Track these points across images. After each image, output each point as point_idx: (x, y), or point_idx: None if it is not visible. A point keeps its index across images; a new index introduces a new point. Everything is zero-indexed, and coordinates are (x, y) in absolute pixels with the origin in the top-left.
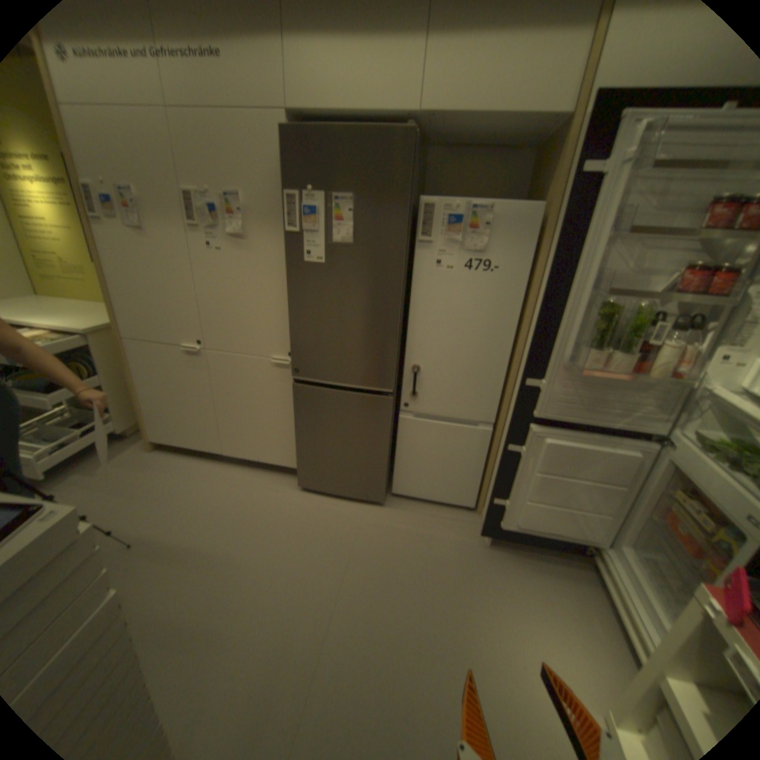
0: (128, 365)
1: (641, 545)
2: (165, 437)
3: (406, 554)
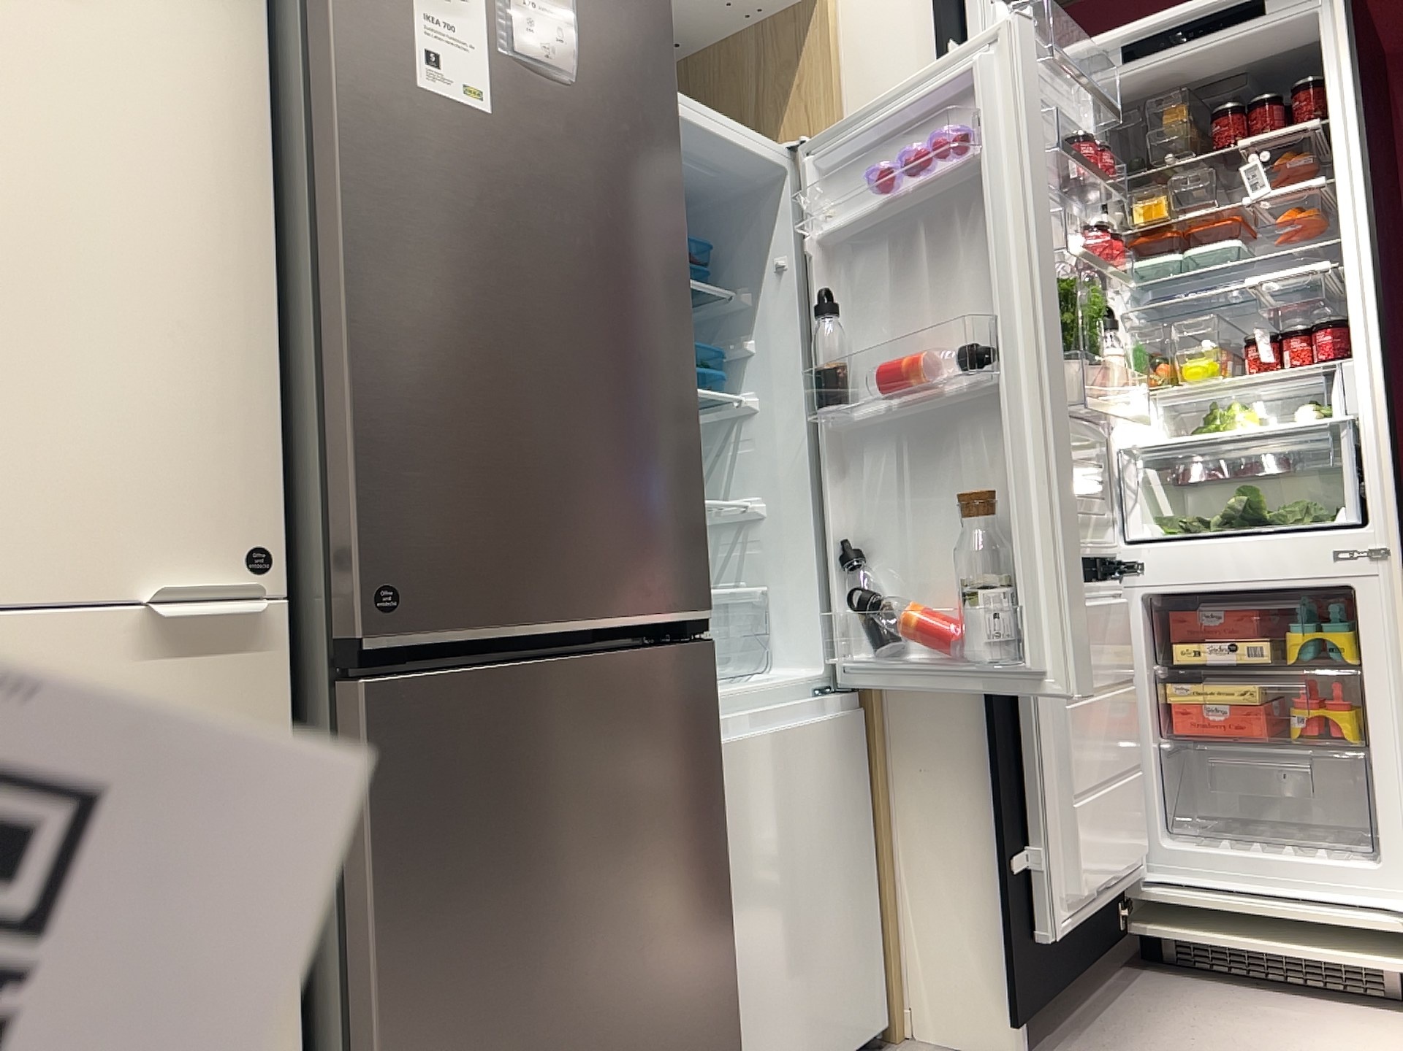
0: None
1: (1170, 821)
2: None
3: None
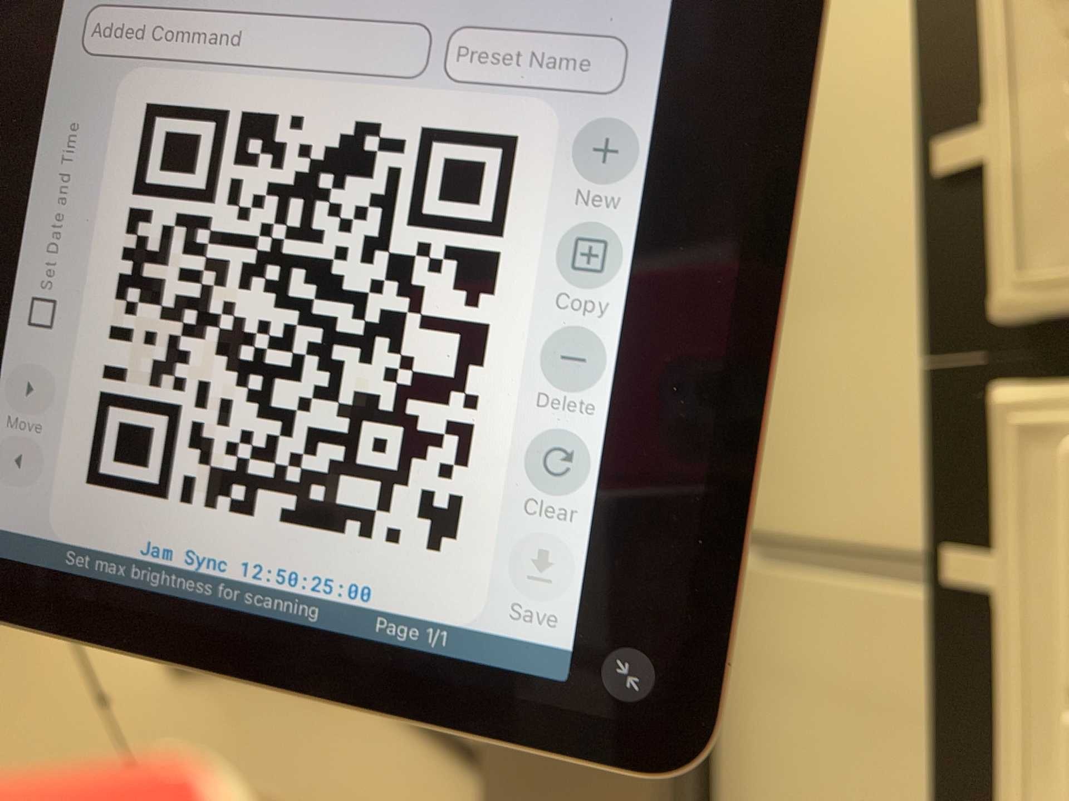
0: None
1: None
2: None
3: None
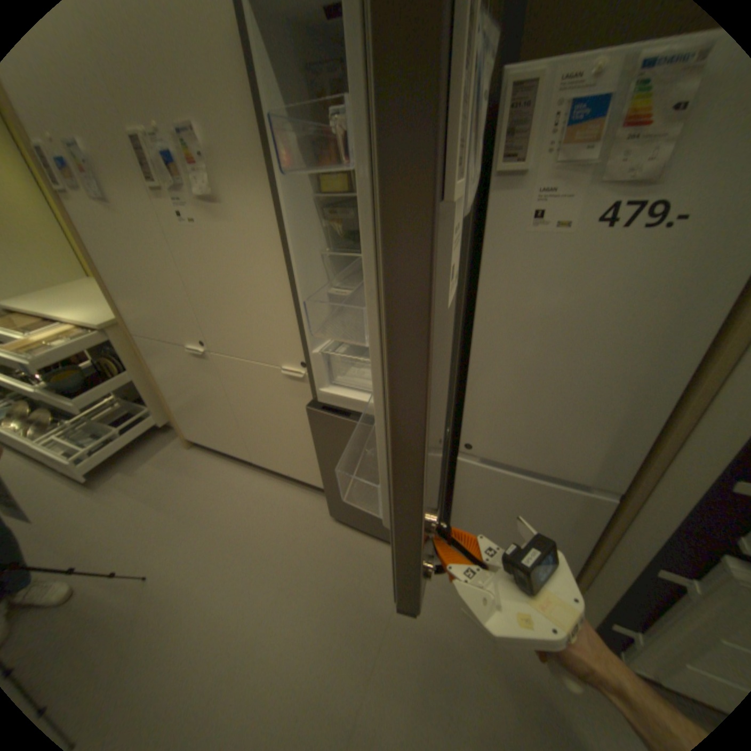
0: (145, 364)
1: None
2: (197, 437)
3: (461, 655)
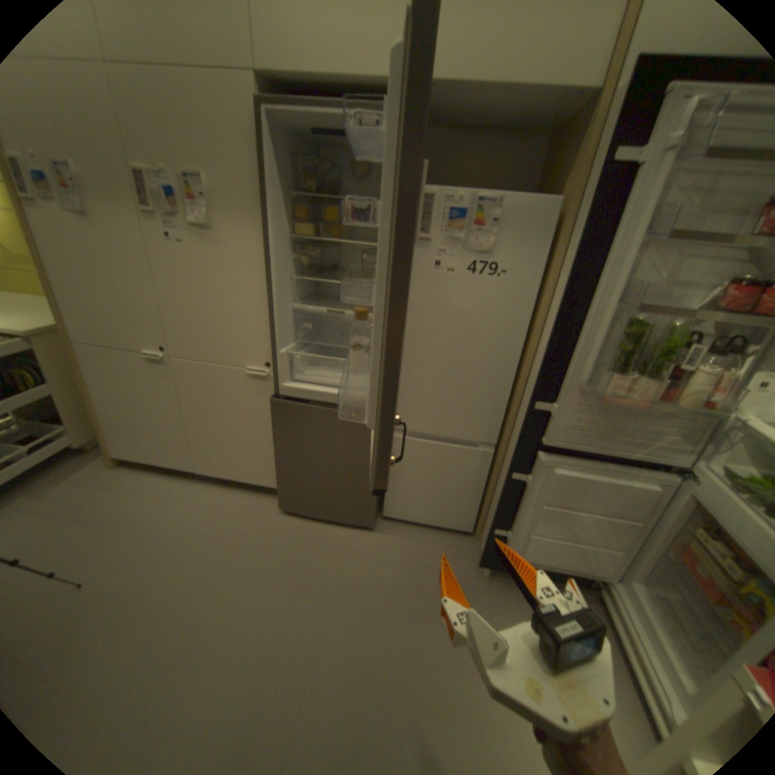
0: (80, 373)
1: (652, 582)
2: (128, 453)
3: (397, 589)
